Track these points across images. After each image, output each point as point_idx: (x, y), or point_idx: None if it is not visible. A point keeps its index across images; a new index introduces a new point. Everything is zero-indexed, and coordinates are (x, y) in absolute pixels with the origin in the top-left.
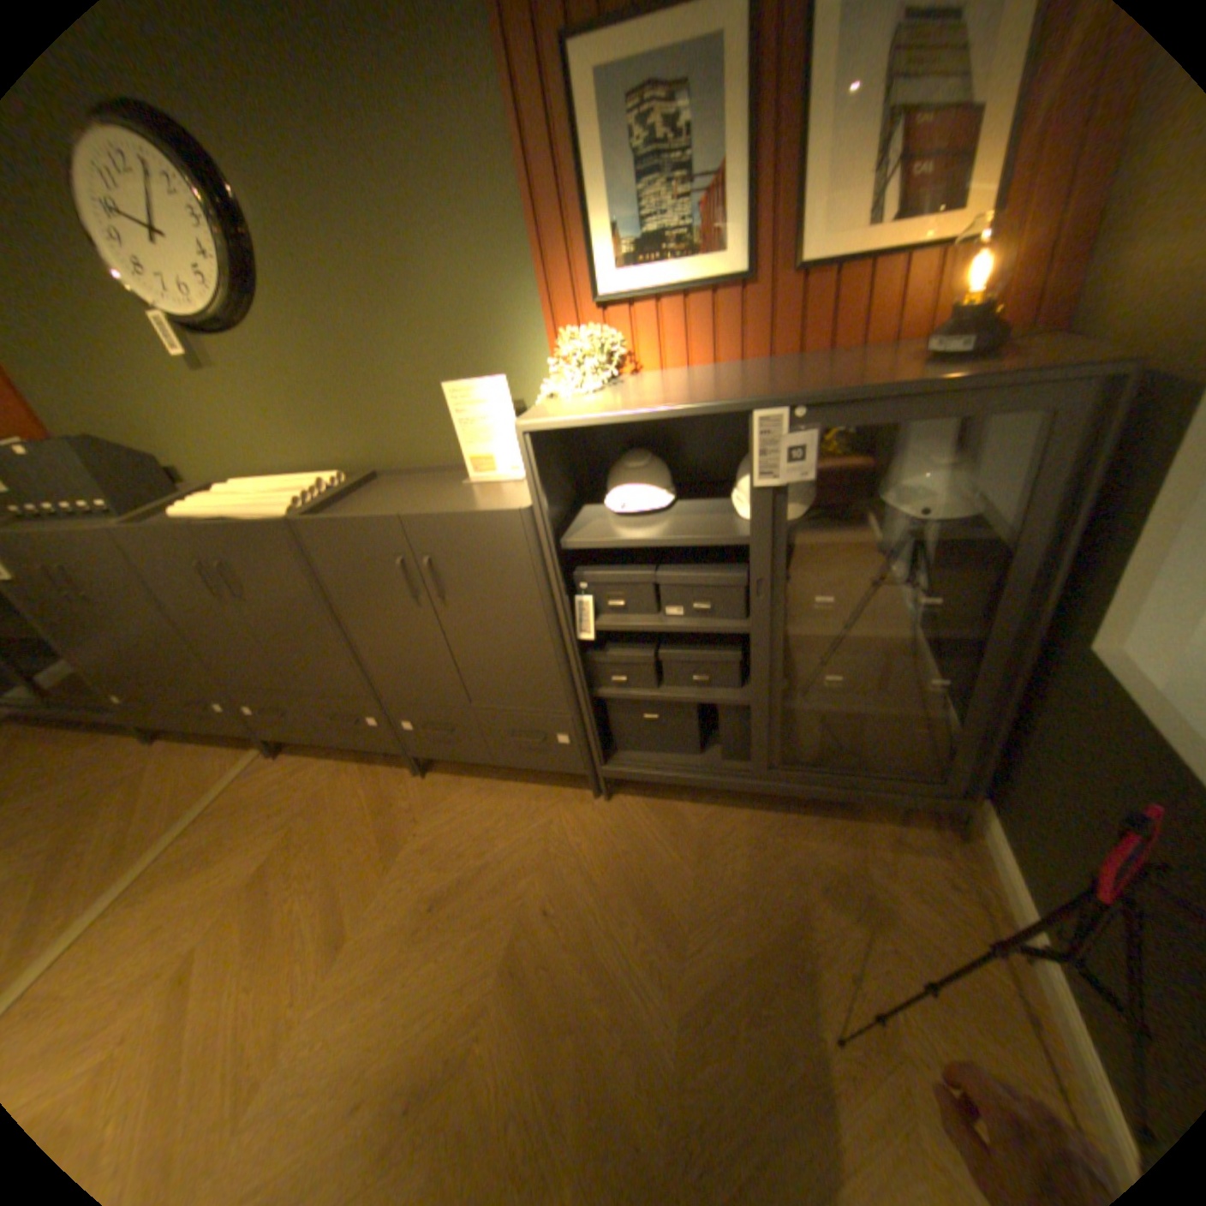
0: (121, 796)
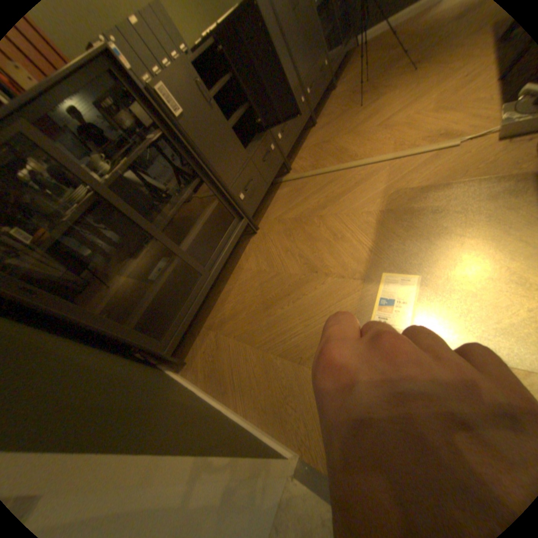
0: (294, 209)
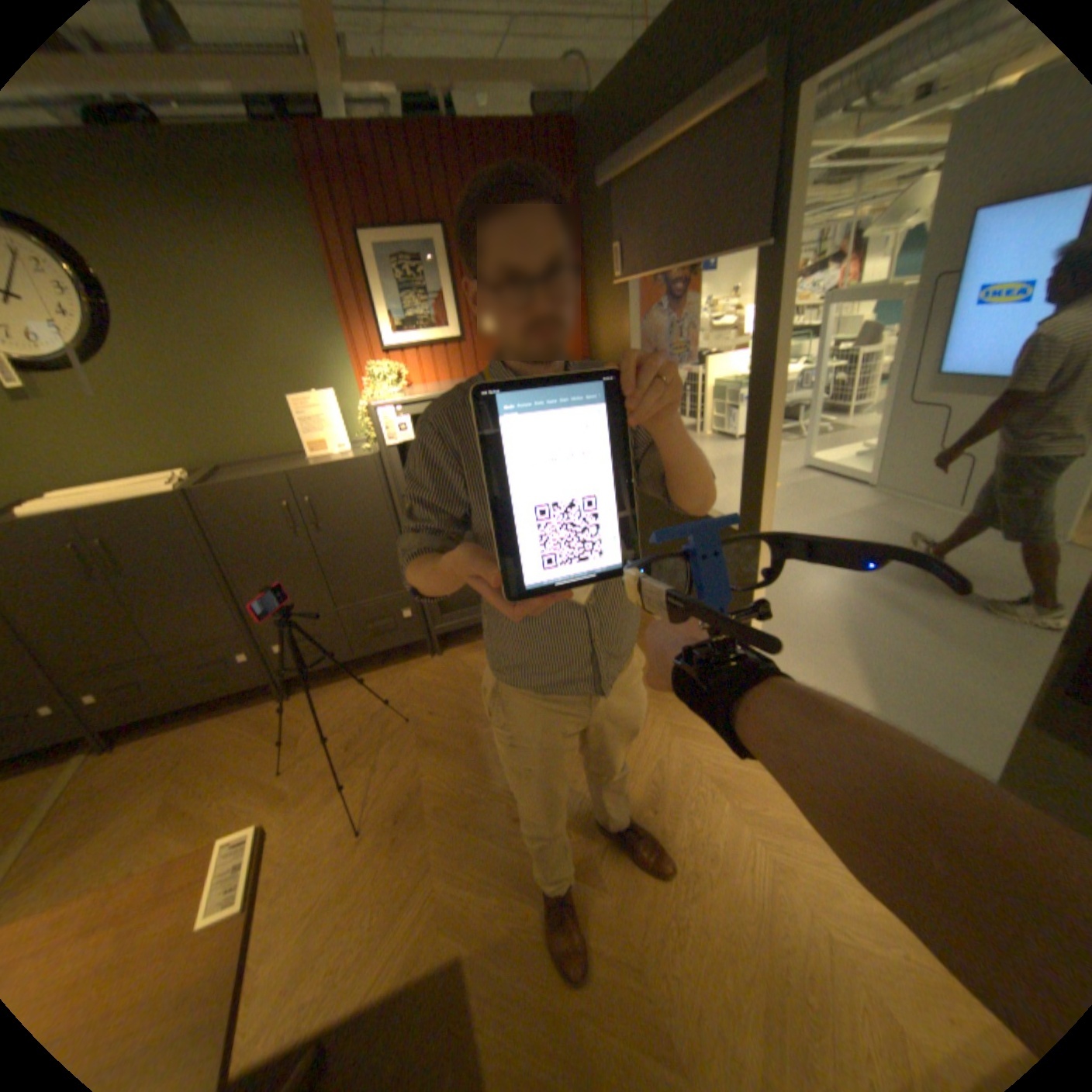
0: None
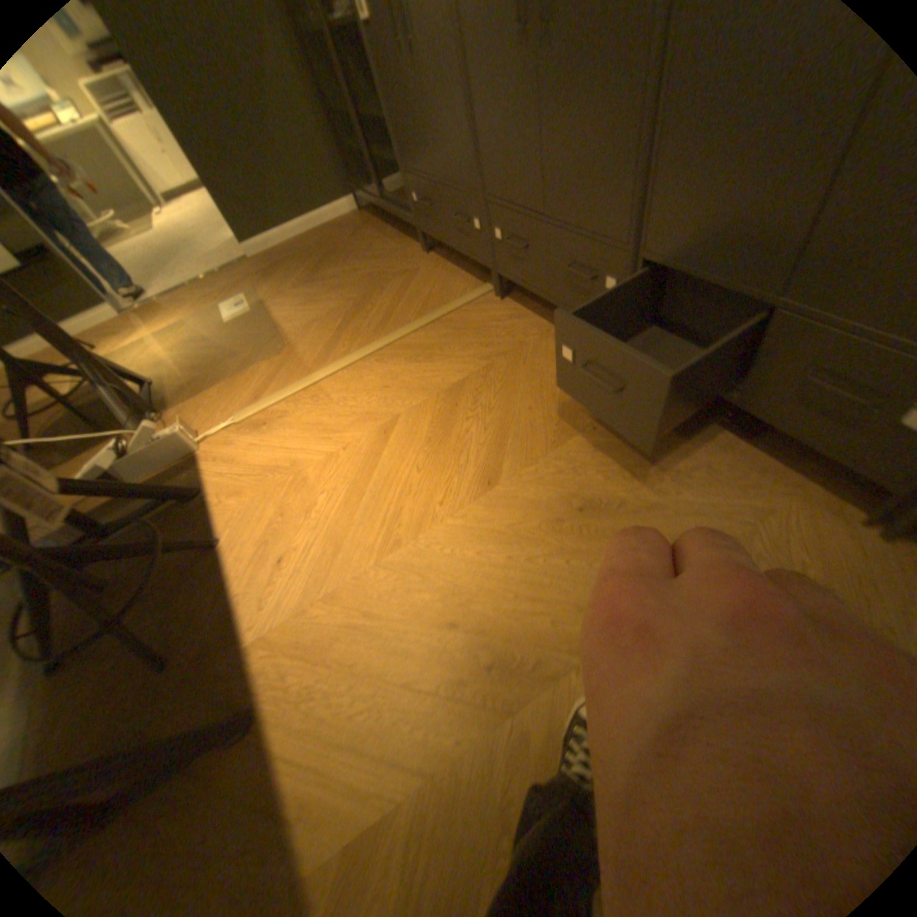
0: (400, 285)
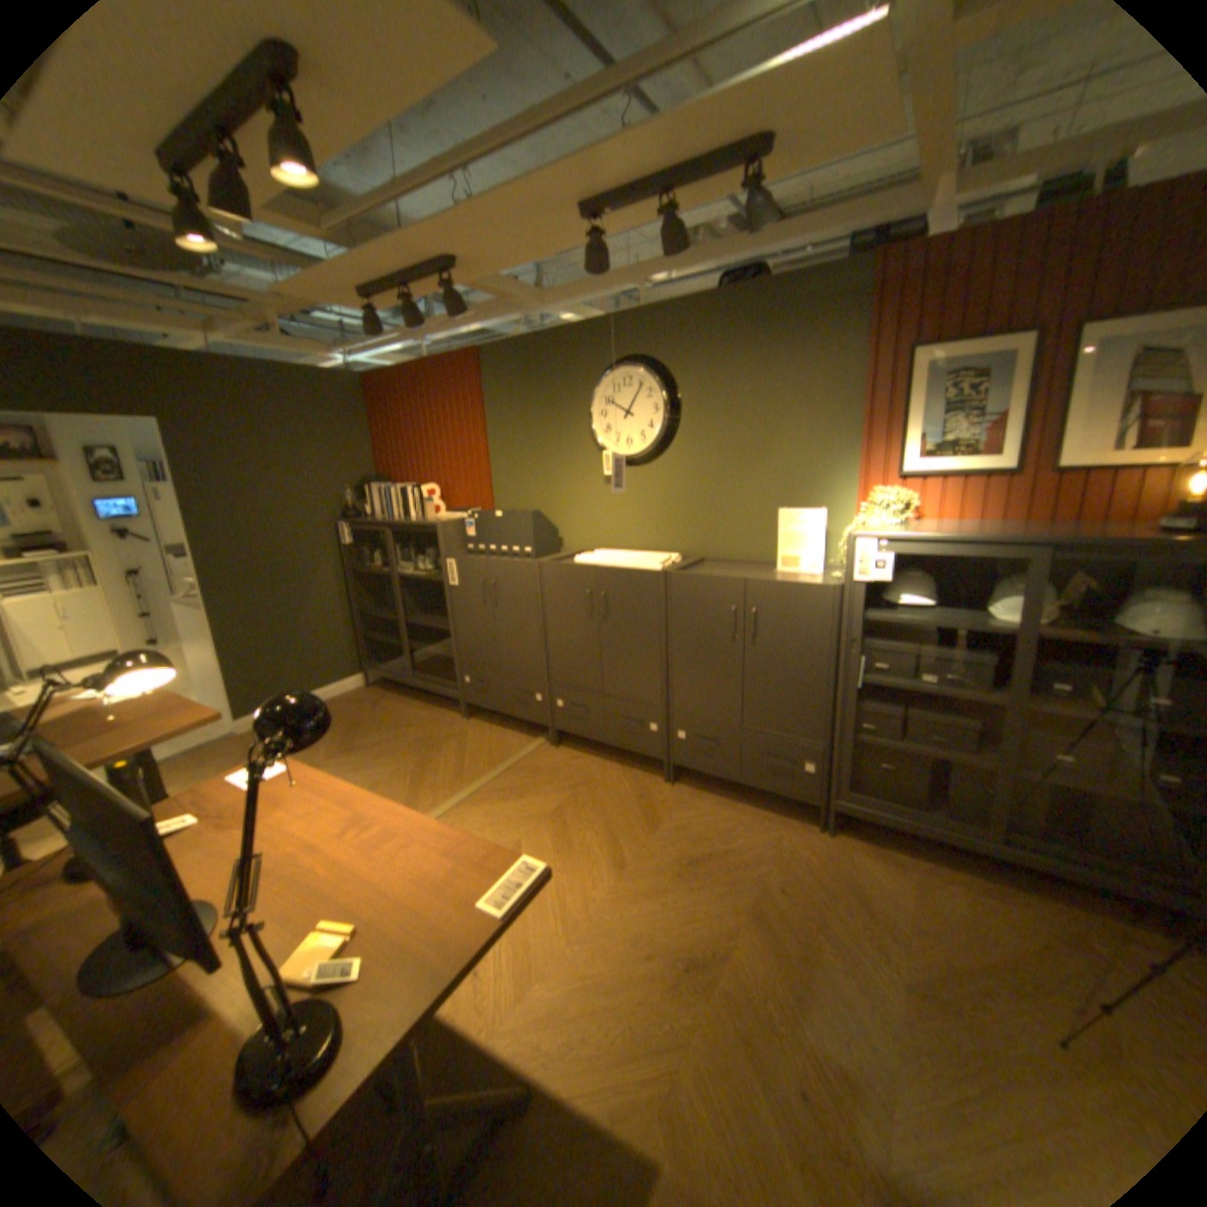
0: (455, 744)
